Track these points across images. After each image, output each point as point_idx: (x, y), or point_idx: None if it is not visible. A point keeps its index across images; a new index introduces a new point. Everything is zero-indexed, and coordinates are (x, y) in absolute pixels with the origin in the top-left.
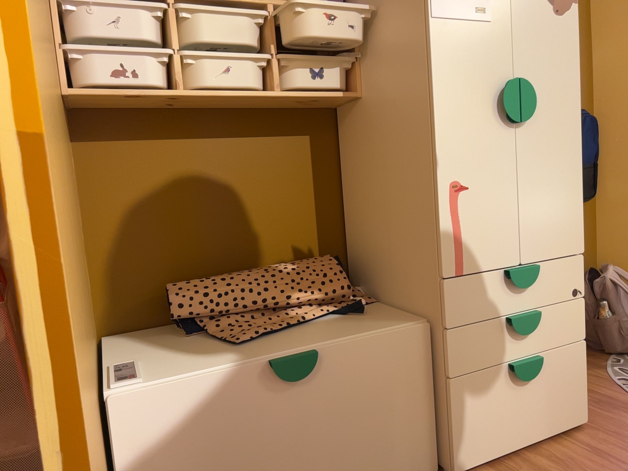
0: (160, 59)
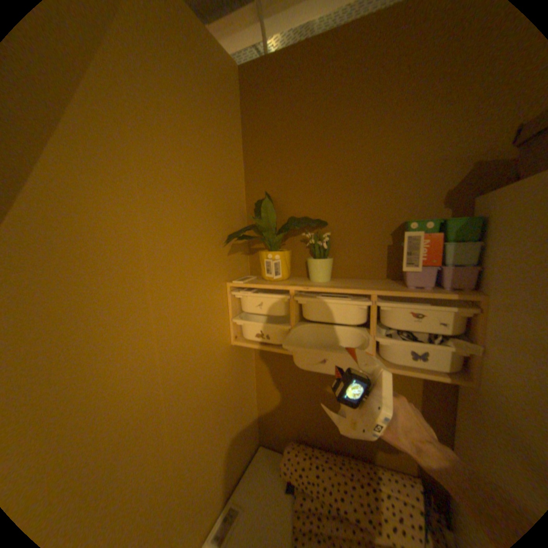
0: (284, 327)
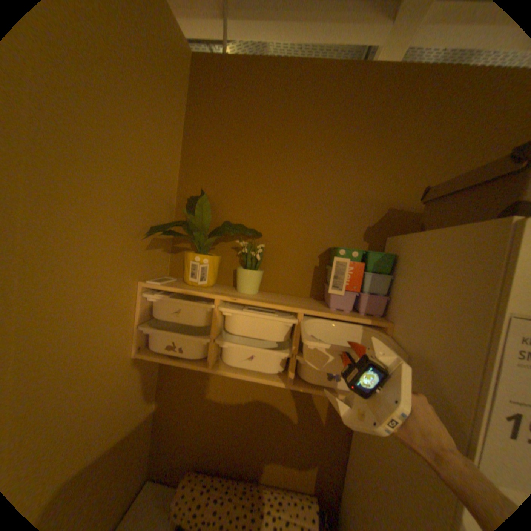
0: (202, 340)
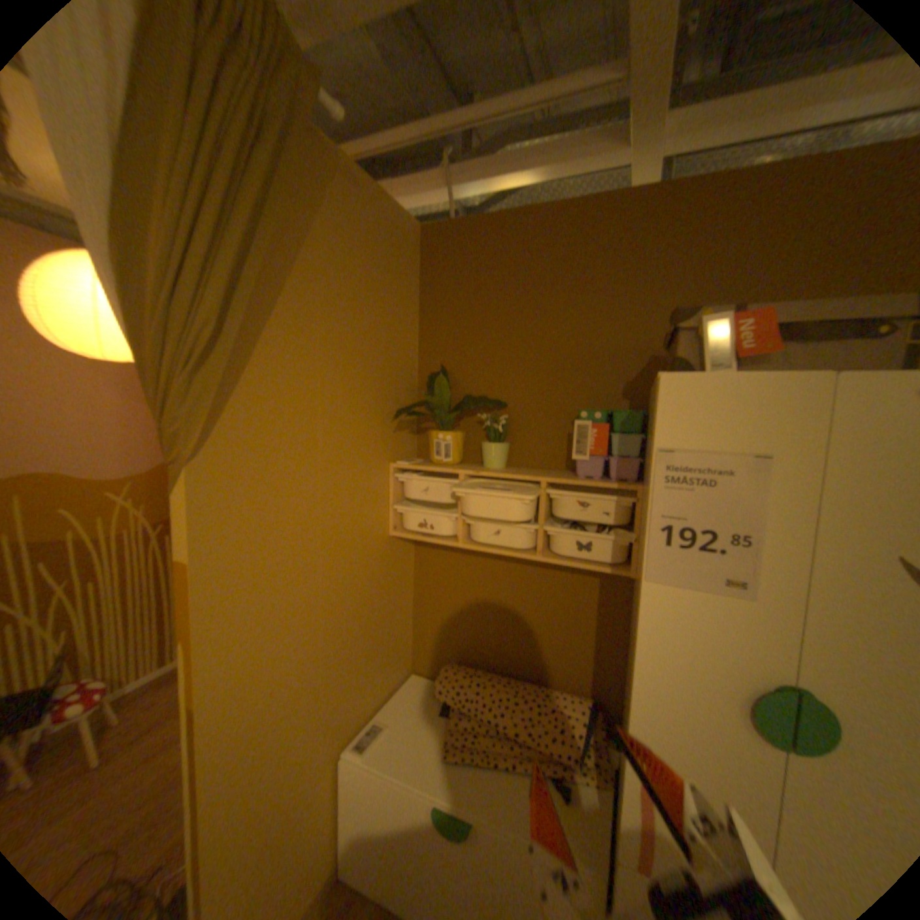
0: (450, 517)
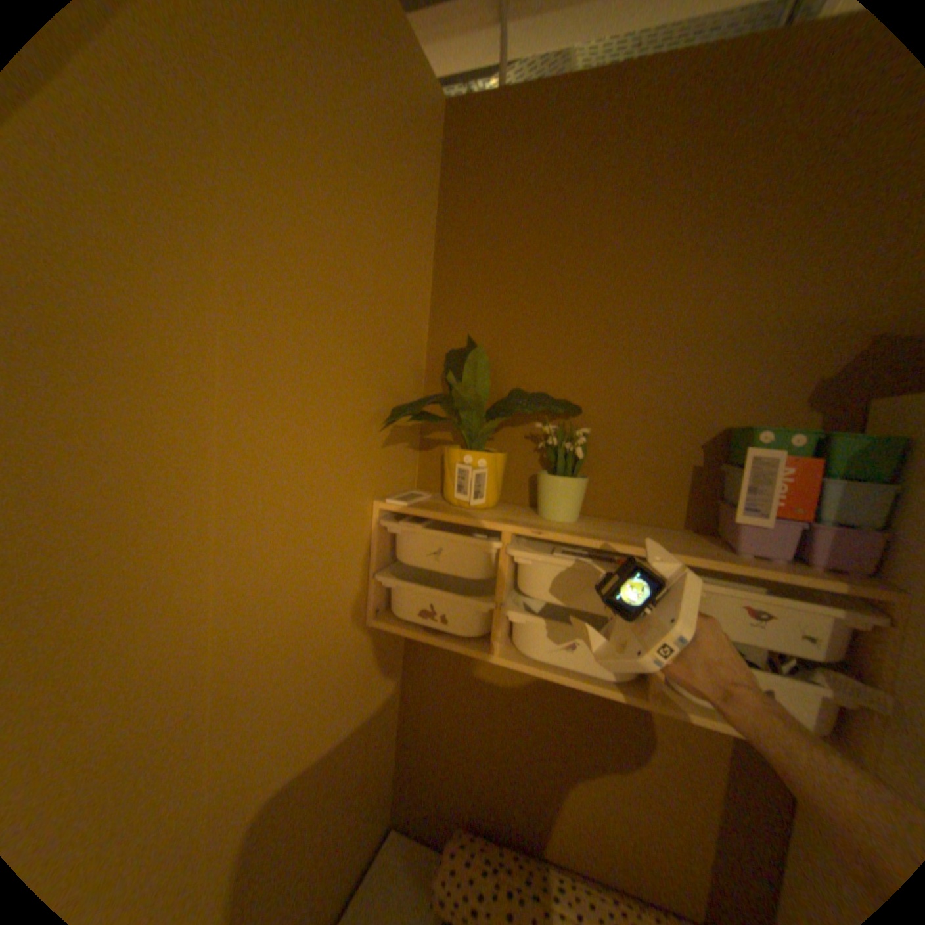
0: (480, 604)
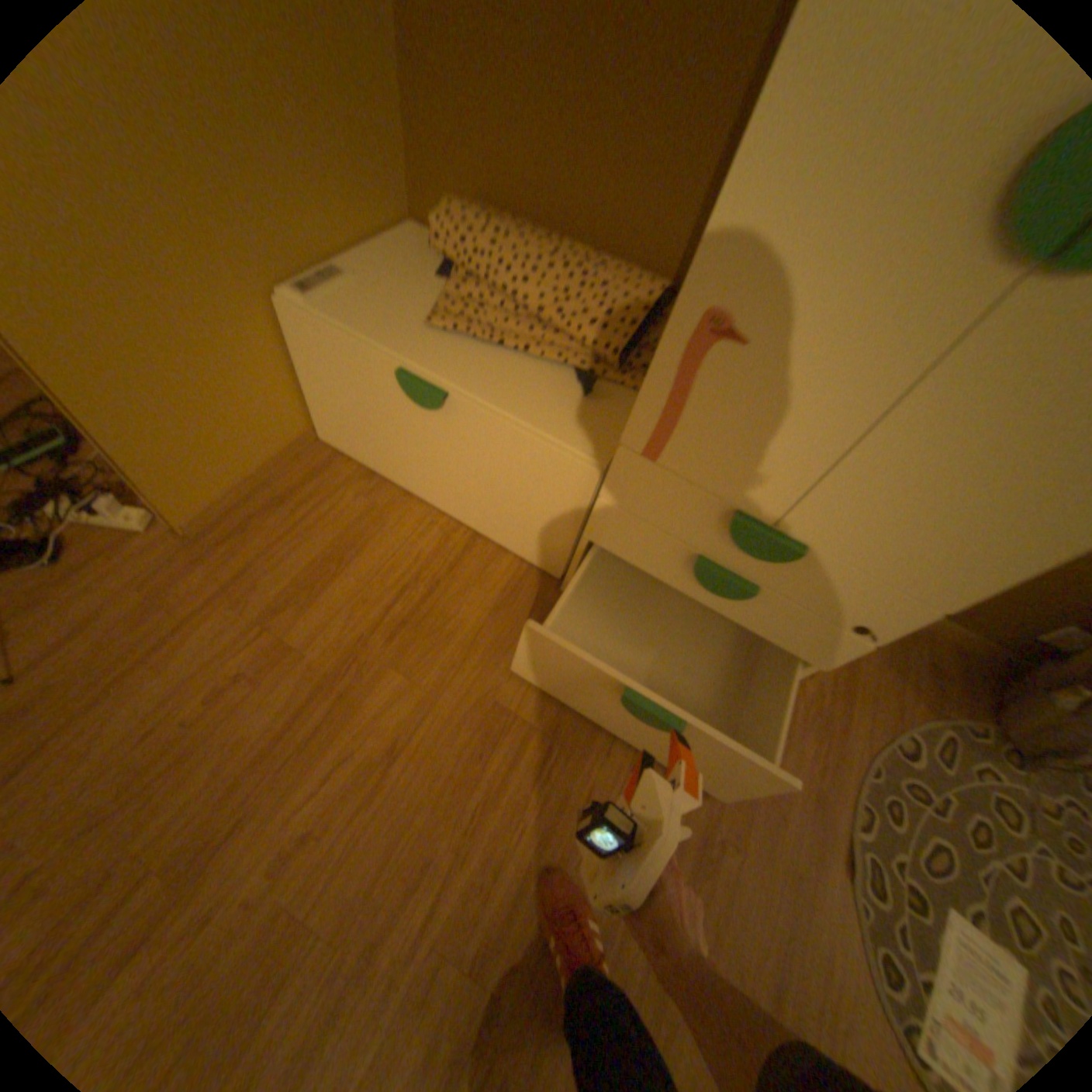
0: None
